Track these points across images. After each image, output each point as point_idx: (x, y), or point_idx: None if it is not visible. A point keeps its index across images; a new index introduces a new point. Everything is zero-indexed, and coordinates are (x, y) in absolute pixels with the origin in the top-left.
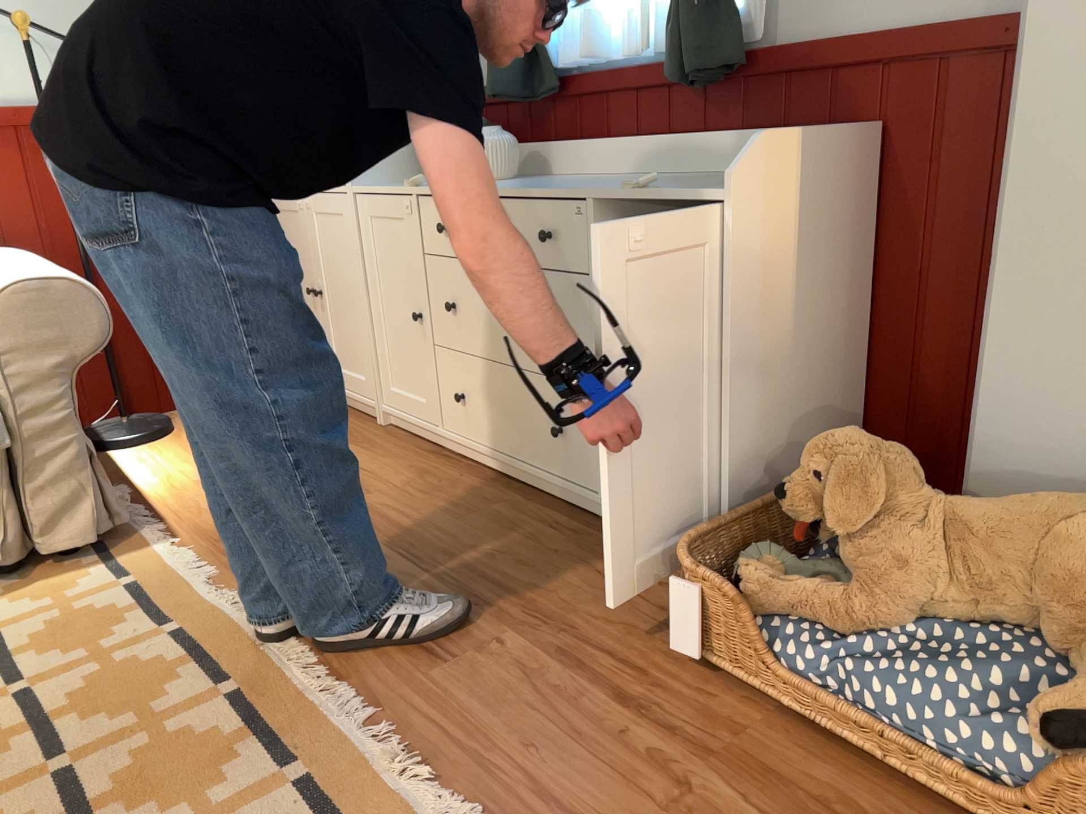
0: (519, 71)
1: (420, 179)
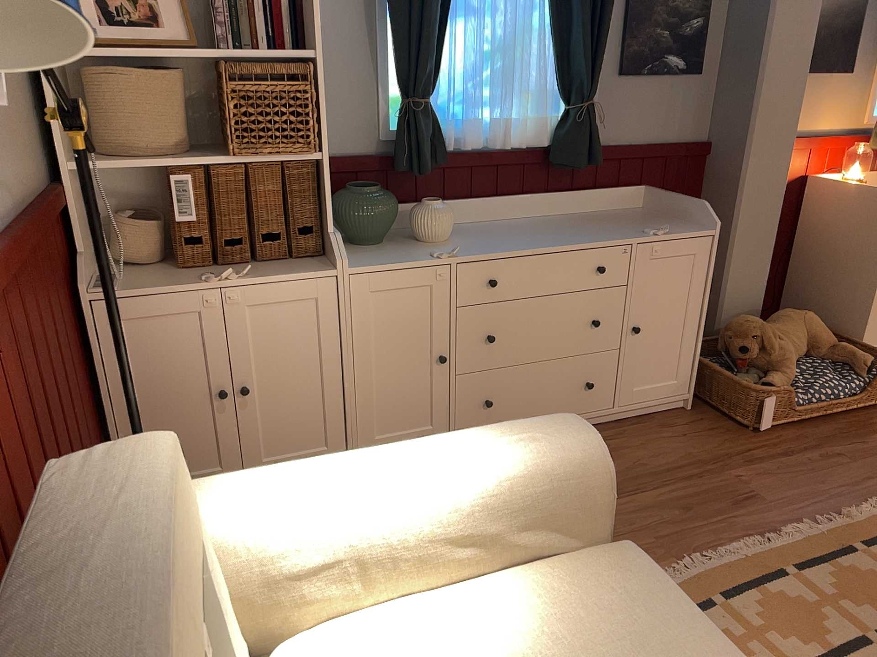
0: (432, 152)
1: (457, 249)
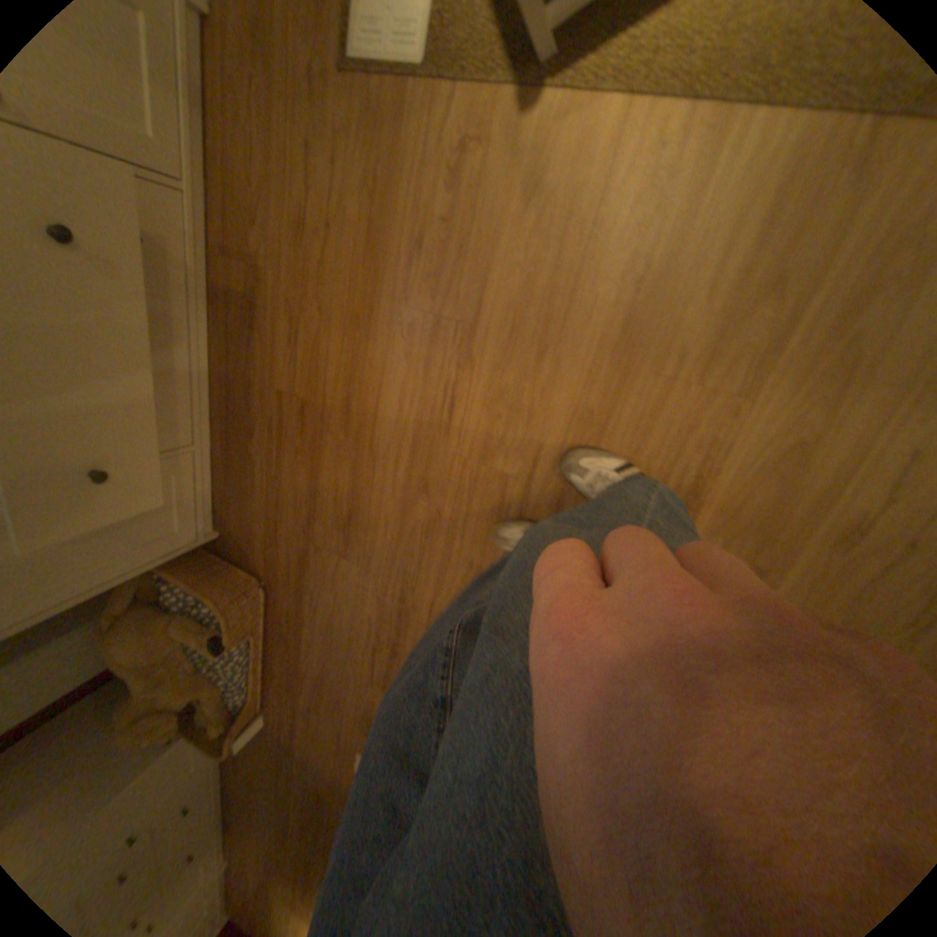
0: None
1: None
